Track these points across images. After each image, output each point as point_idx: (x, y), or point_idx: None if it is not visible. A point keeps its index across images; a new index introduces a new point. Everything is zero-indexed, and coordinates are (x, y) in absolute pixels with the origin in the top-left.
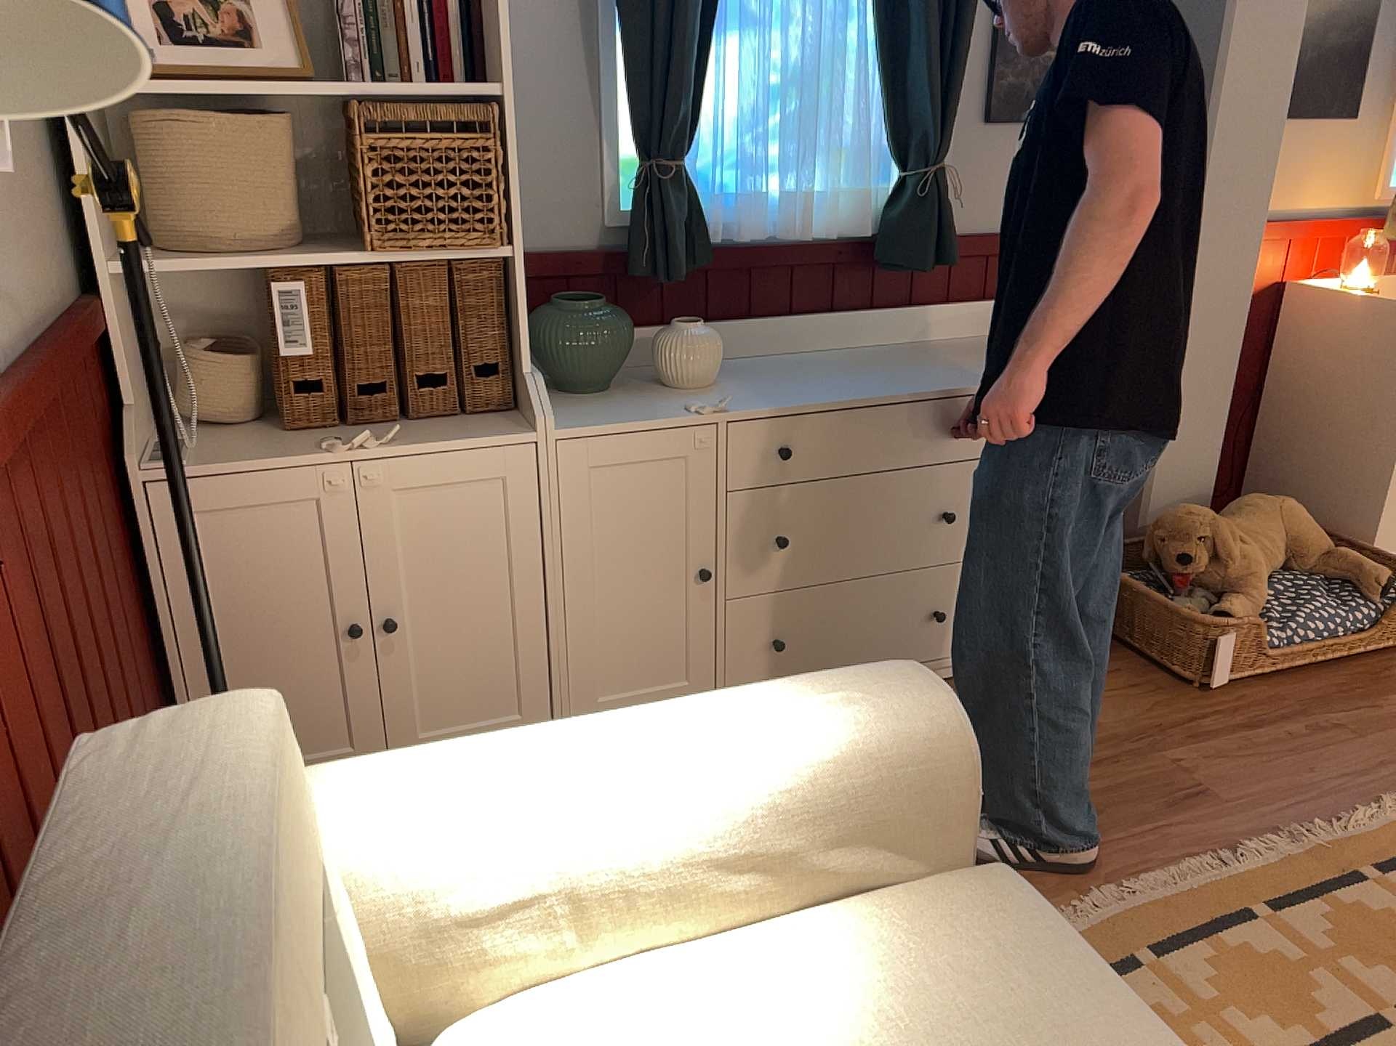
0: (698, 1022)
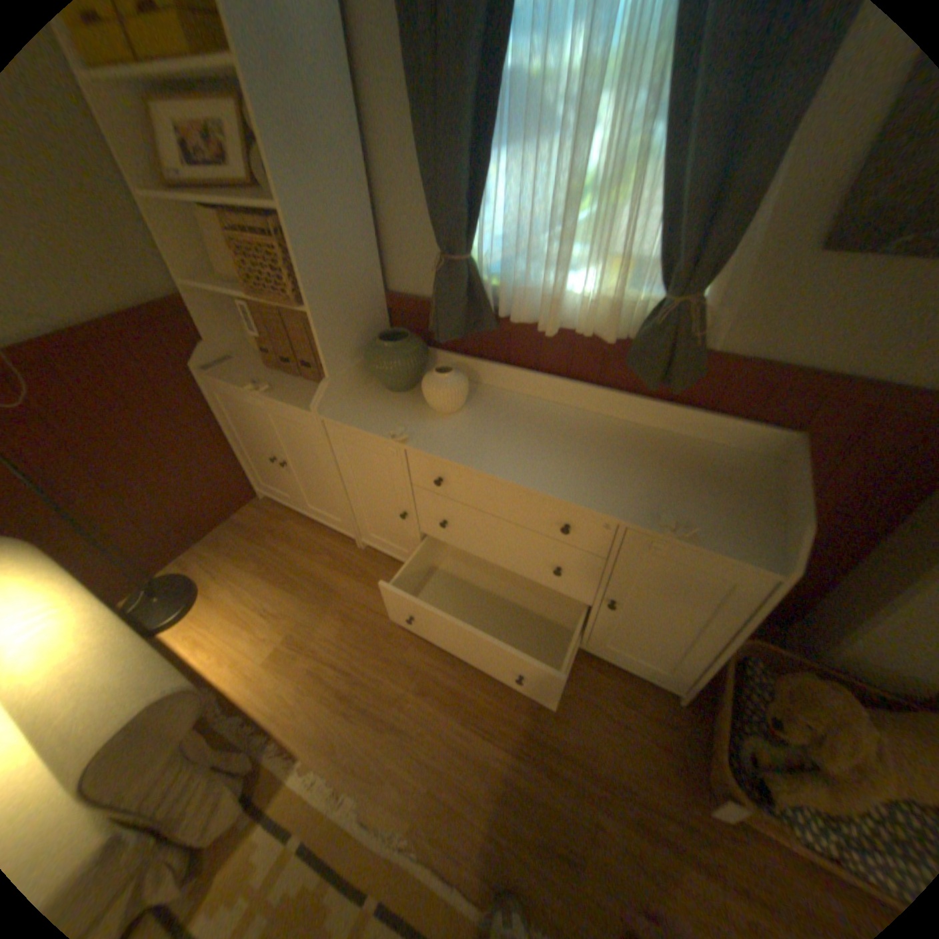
0: None
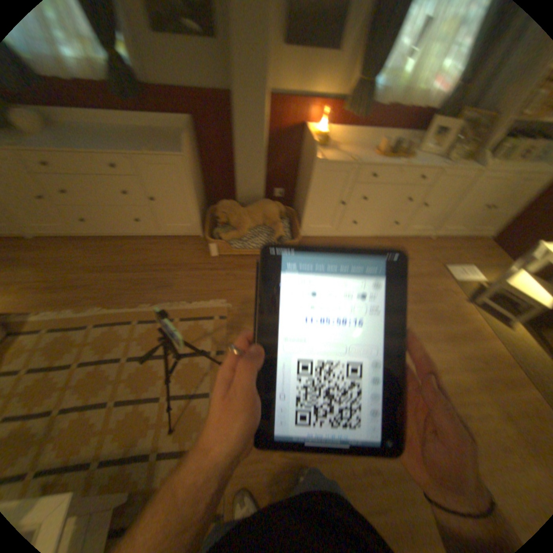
0: None
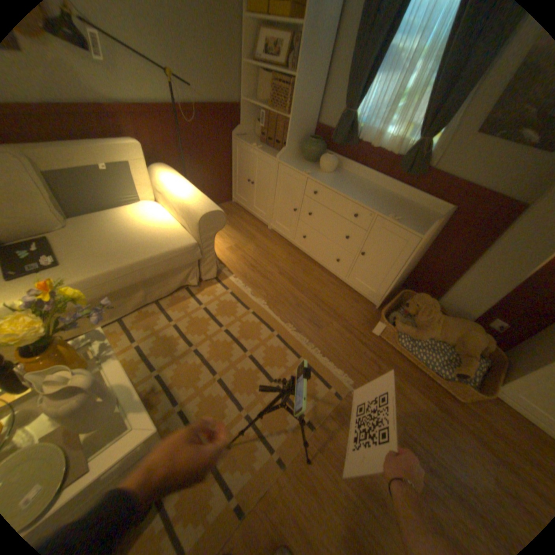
0: (155, 217)
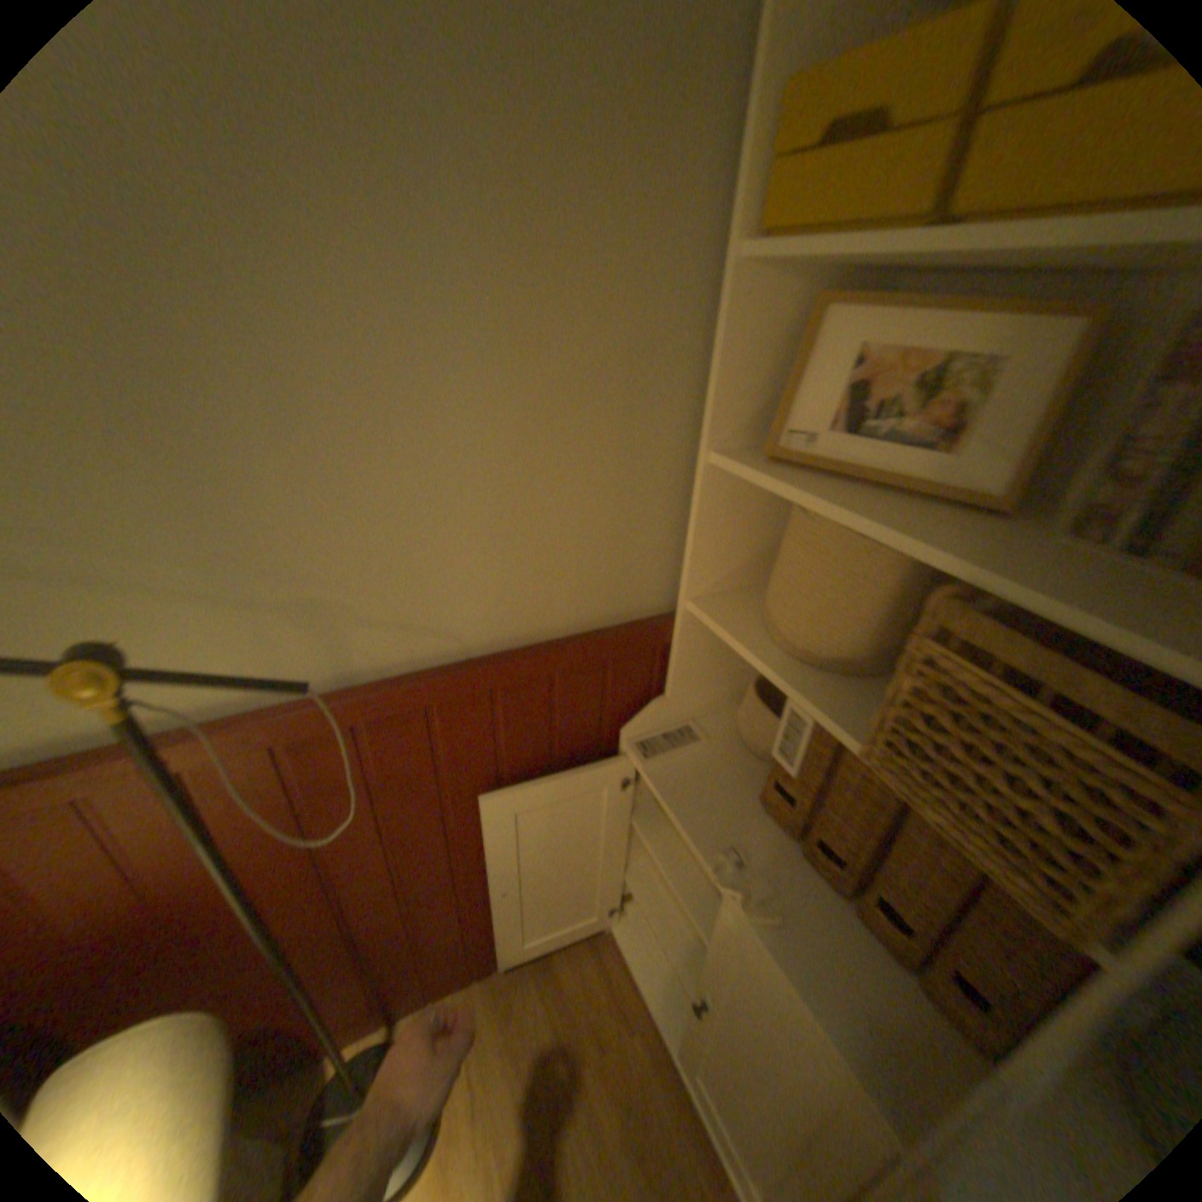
0: None
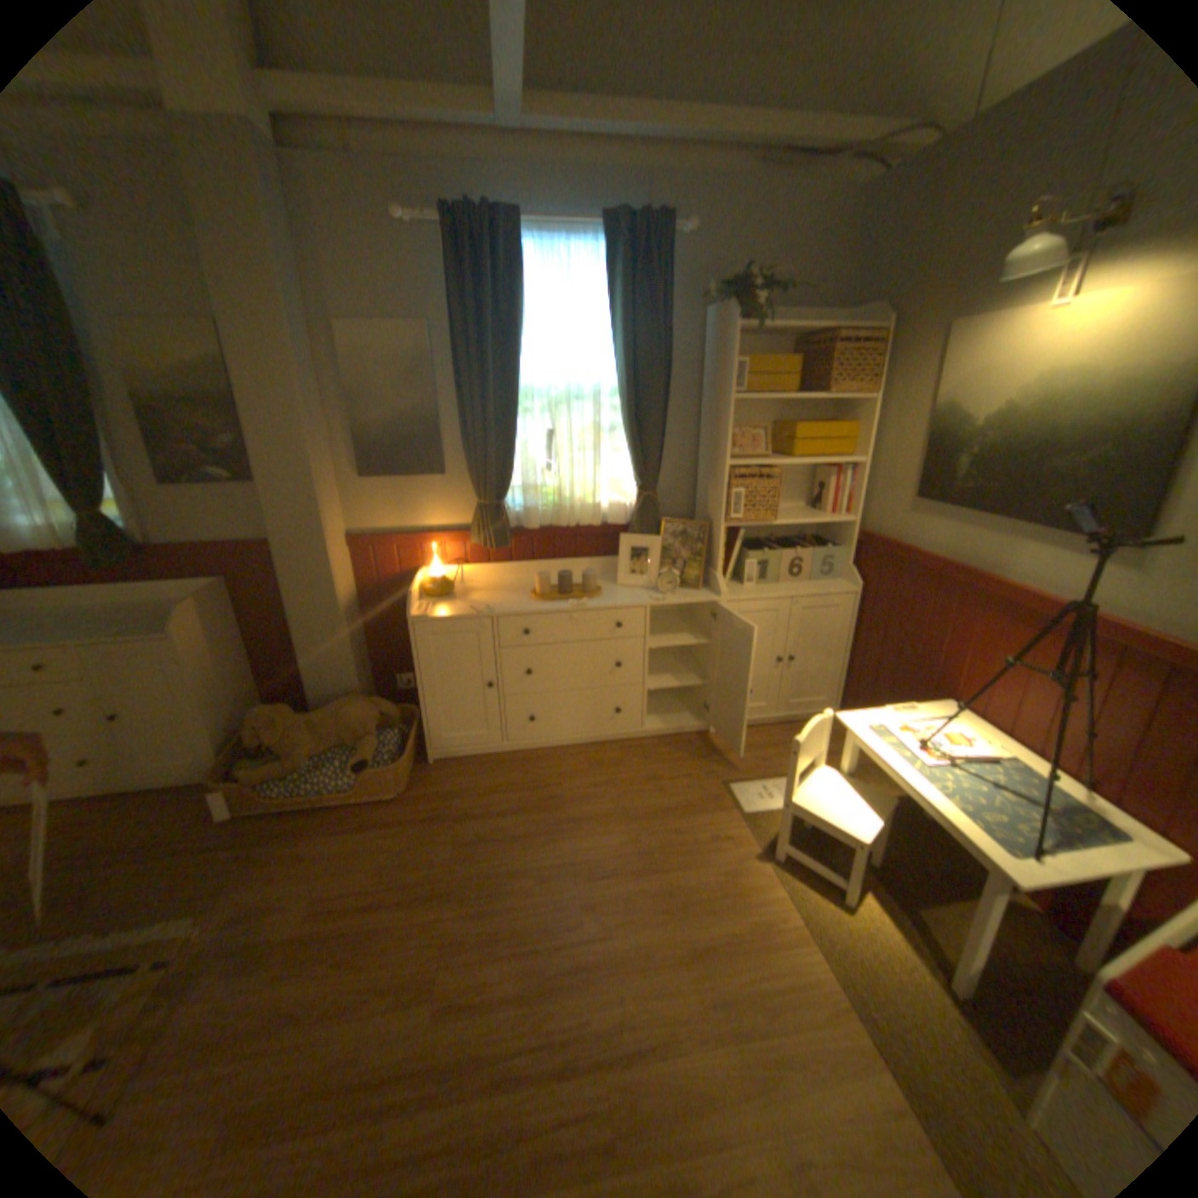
0: None
